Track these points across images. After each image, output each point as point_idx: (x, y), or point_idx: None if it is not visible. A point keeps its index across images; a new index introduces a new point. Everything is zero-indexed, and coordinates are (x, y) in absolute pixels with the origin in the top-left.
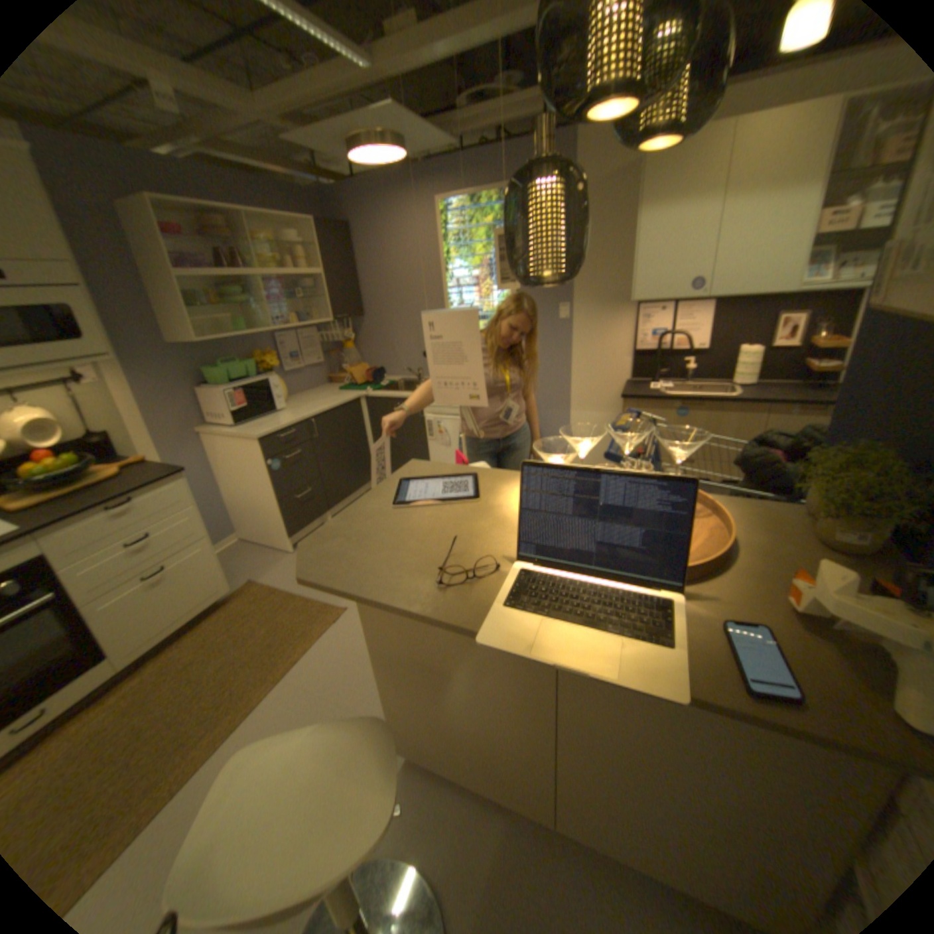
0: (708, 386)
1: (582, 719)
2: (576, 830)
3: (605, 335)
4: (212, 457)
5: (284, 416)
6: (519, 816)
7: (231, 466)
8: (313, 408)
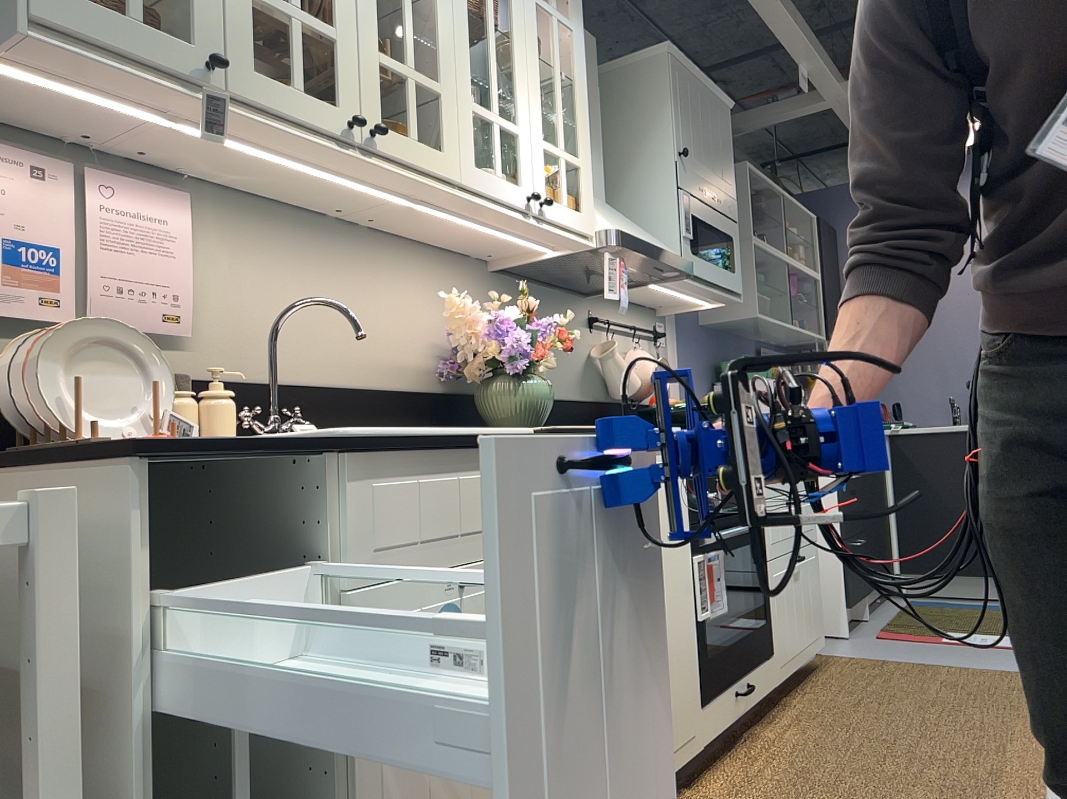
0: None
1: None
2: None
3: None
4: None
5: None
6: None
7: None
8: None
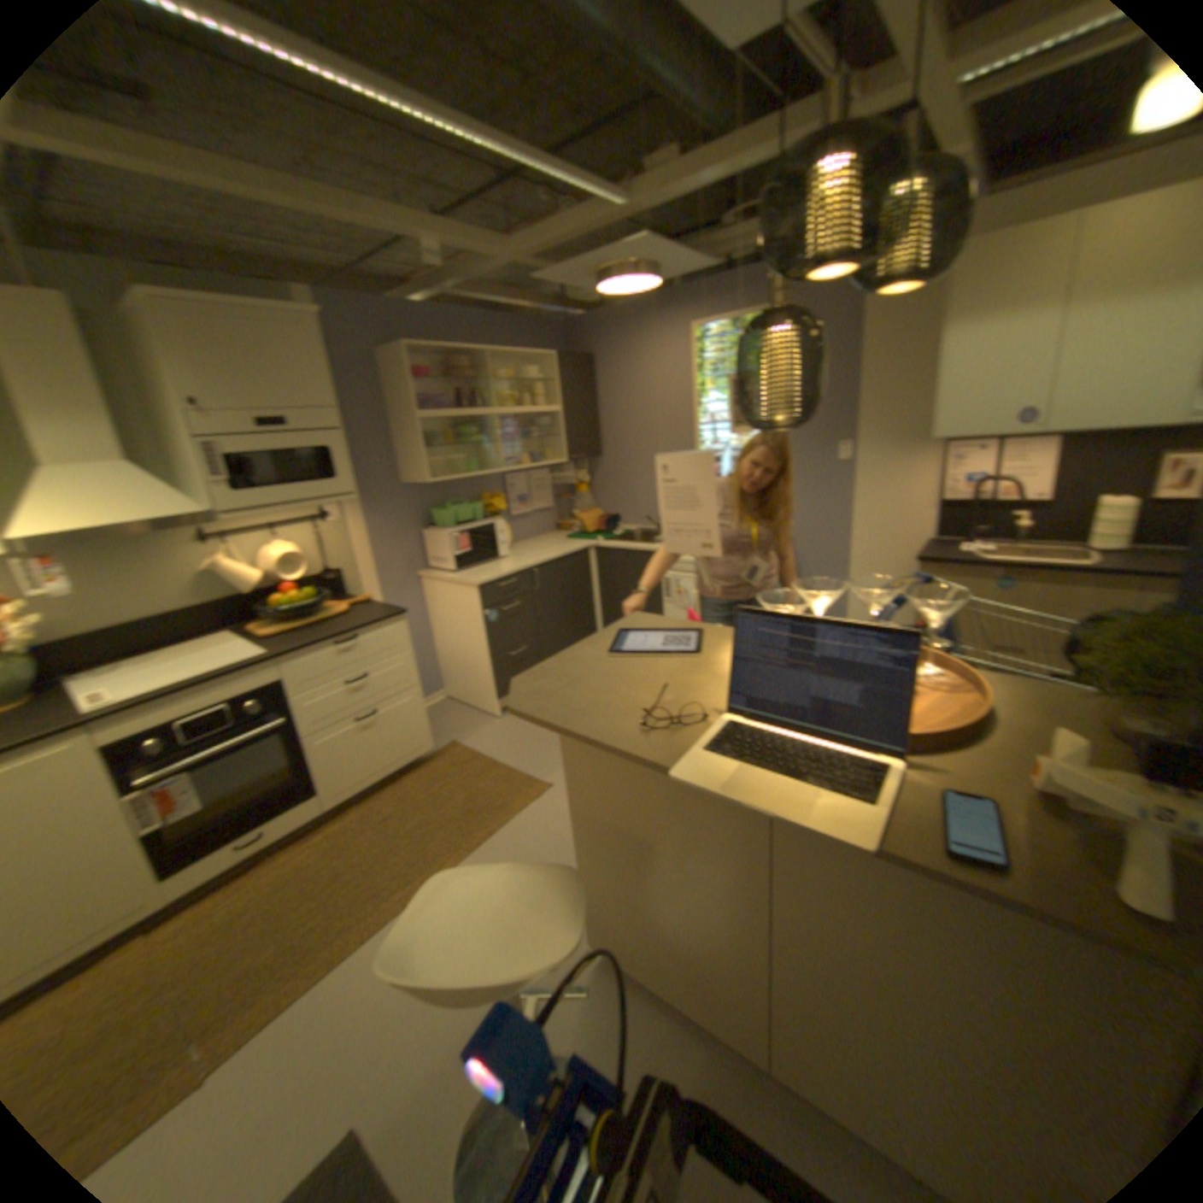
0: (1052, 550)
1: (801, 918)
2: (795, 1076)
3: (900, 481)
4: (429, 604)
5: (505, 565)
6: (728, 1049)
7: (447, 615)
8: (536, 557)
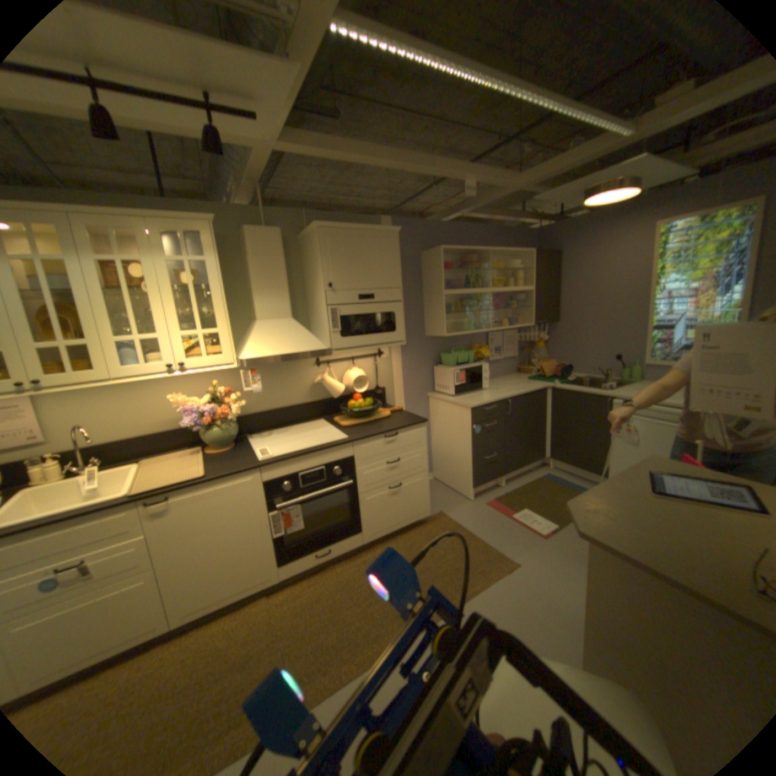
0: None
1: None
2: None
3: None
4: (434, 415)
5: (489, 394)
6: None
7: (445, 424)
8: (510, 391)
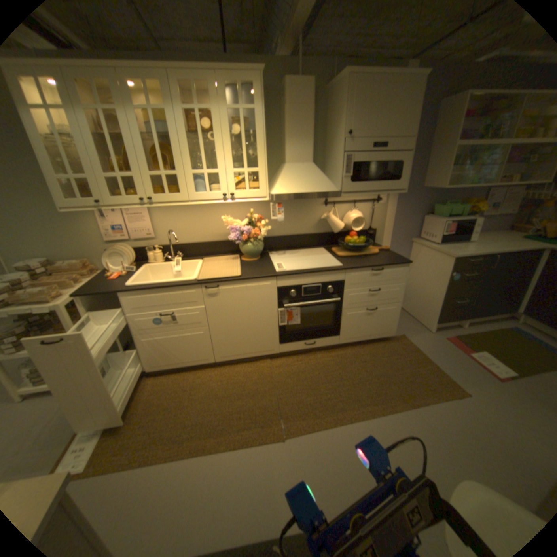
0: None
1: None
2: None
3: None
4: (415, 257)
5: (476, 246)
6: None
7: (425, 267)
8: (502, 246)
